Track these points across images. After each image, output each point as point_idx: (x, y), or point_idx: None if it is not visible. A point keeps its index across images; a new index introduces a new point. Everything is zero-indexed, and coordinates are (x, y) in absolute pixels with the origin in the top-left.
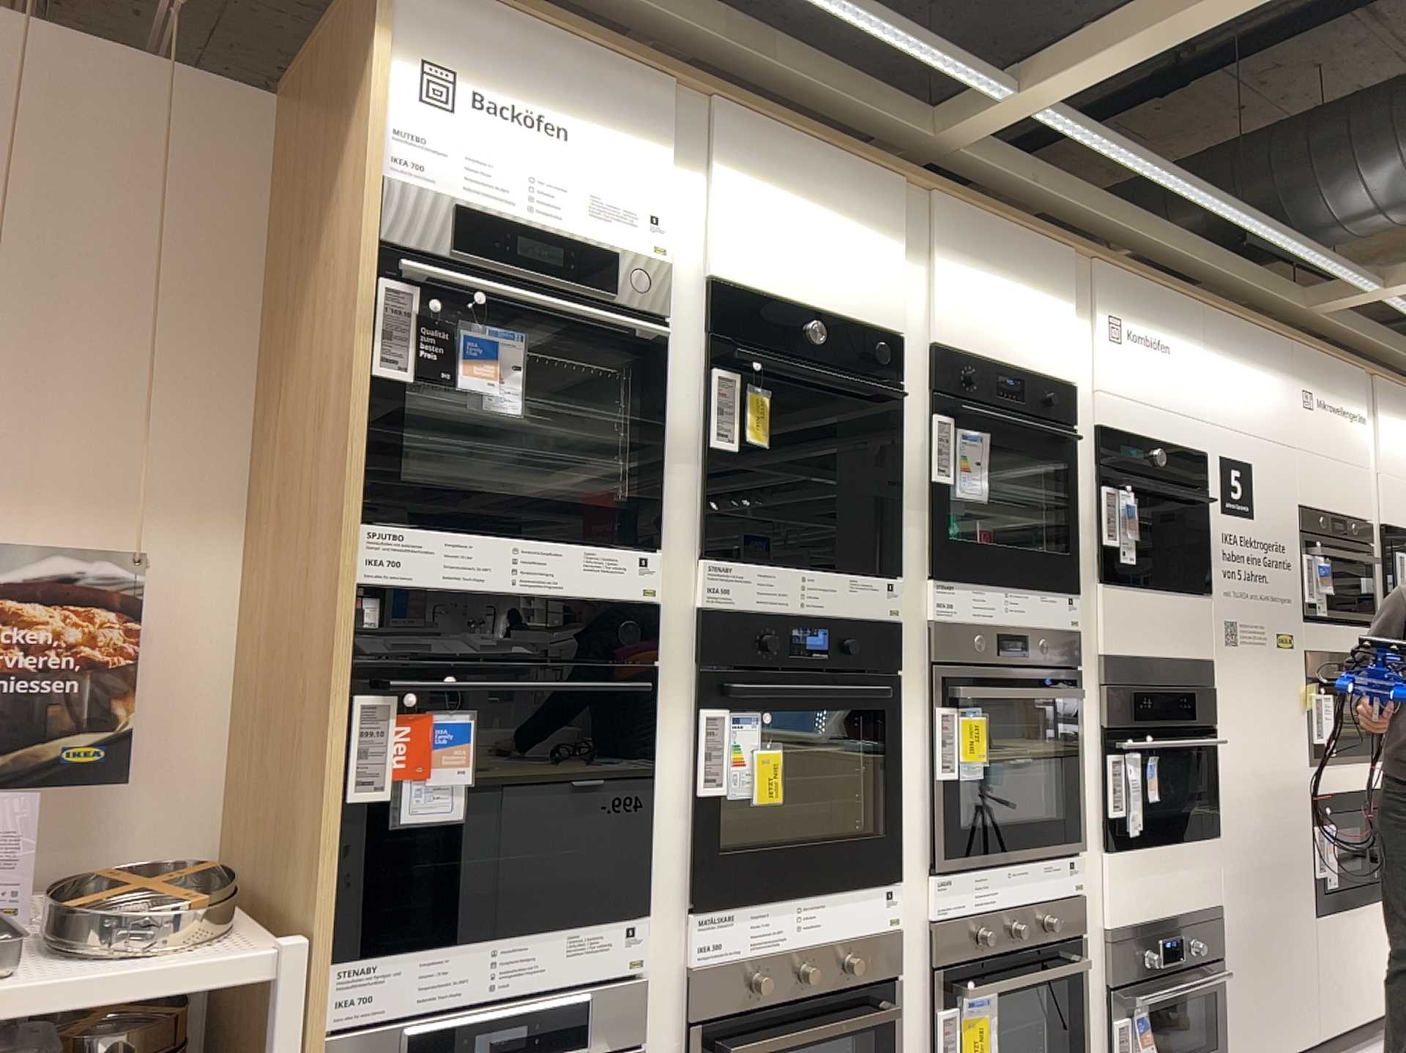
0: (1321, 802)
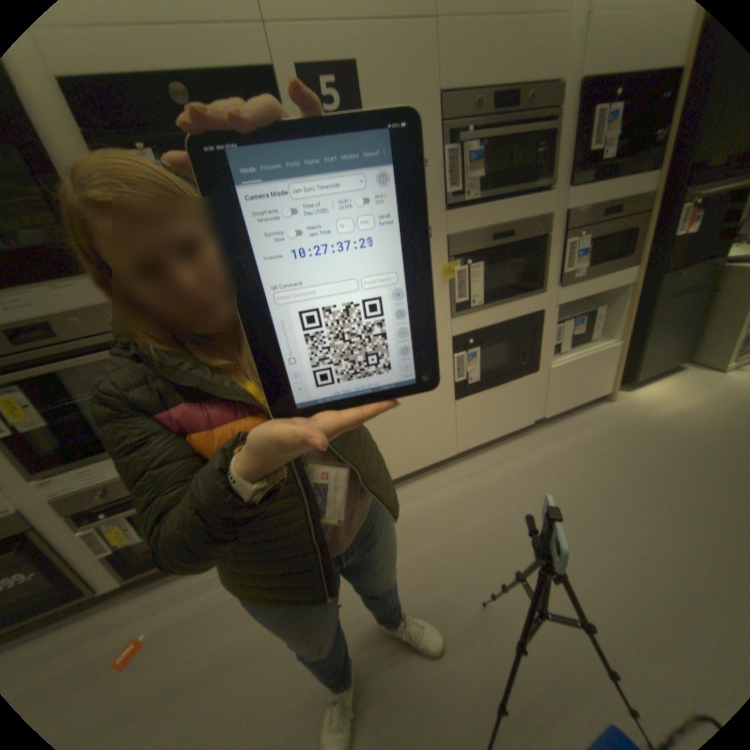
0: (465, 339)
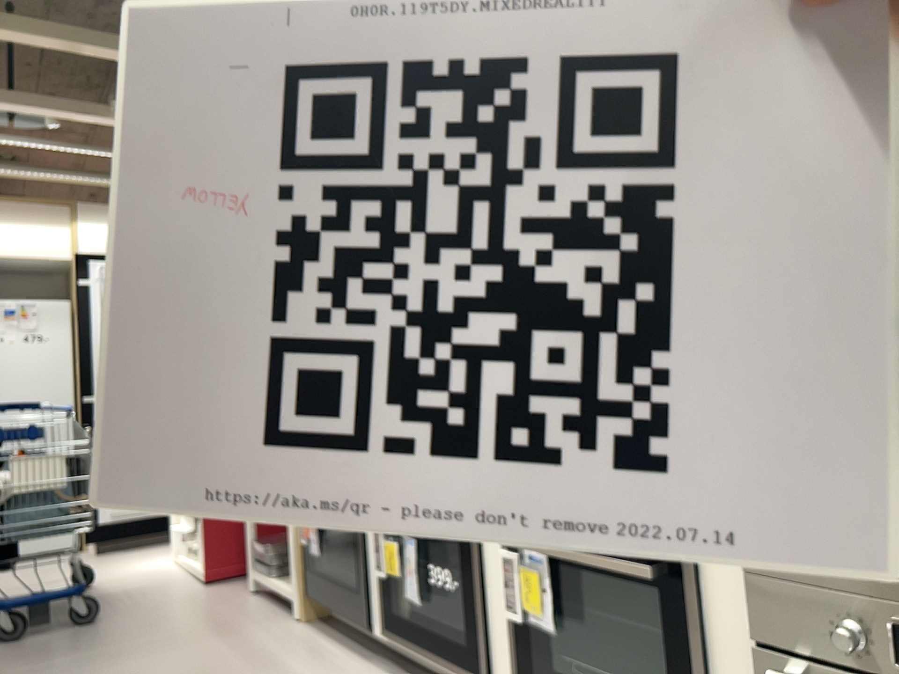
0: None
